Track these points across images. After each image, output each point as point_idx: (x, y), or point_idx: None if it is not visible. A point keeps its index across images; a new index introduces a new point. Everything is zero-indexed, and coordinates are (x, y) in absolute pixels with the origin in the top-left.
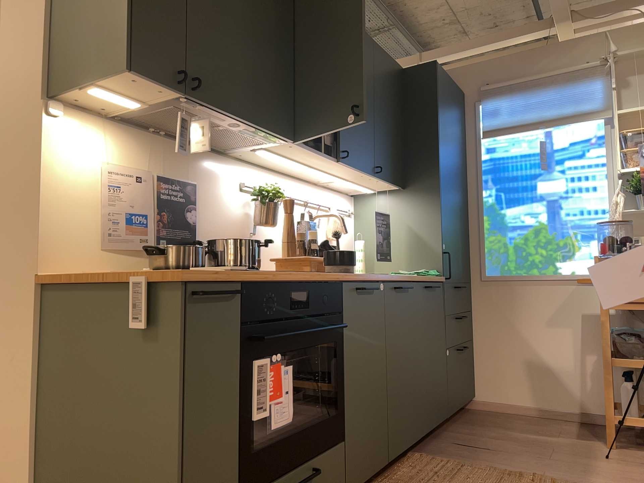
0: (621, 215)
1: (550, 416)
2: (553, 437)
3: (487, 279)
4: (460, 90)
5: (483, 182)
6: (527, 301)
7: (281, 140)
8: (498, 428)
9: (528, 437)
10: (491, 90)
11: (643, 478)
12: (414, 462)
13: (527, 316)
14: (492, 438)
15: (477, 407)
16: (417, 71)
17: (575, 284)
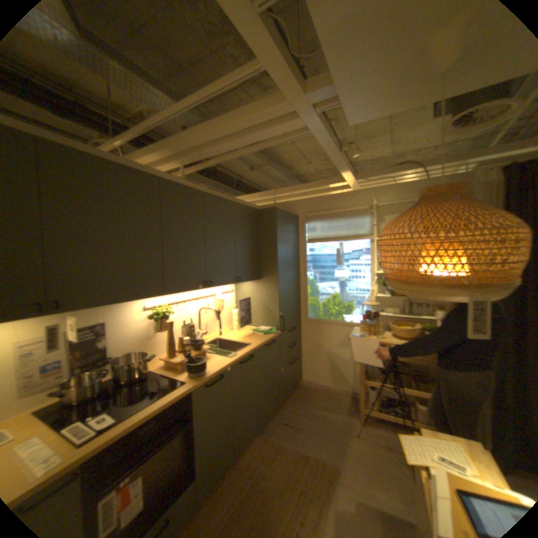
0: (377, 293)
1: (337, 393)
2: (334, 414)
3: (308, 320)
4: (296, 214)
5: (307, 267)
6: (328, 334)
7: (156, 295)
8: (308, 406)
9: (322, 415)
10: (312, 216)
11: (371, 460)
12: (254, 448)
13: (328, 341)
14: (303, 417)
15: (302, 384)
16: (266, 212)
17: (352, 328)
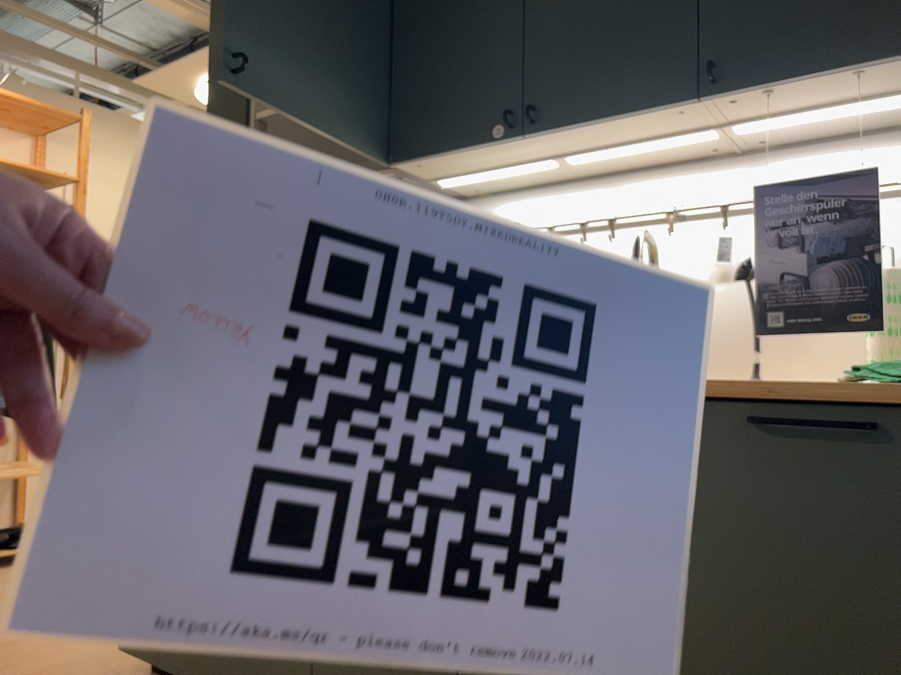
0: None
1: None
2: None
3: None
4: None
5: None
6: None
7: (397, 168)
8: None
9: None
10: None
11: None
12: None
13: None
14: None
15: None
16: None
17: None
